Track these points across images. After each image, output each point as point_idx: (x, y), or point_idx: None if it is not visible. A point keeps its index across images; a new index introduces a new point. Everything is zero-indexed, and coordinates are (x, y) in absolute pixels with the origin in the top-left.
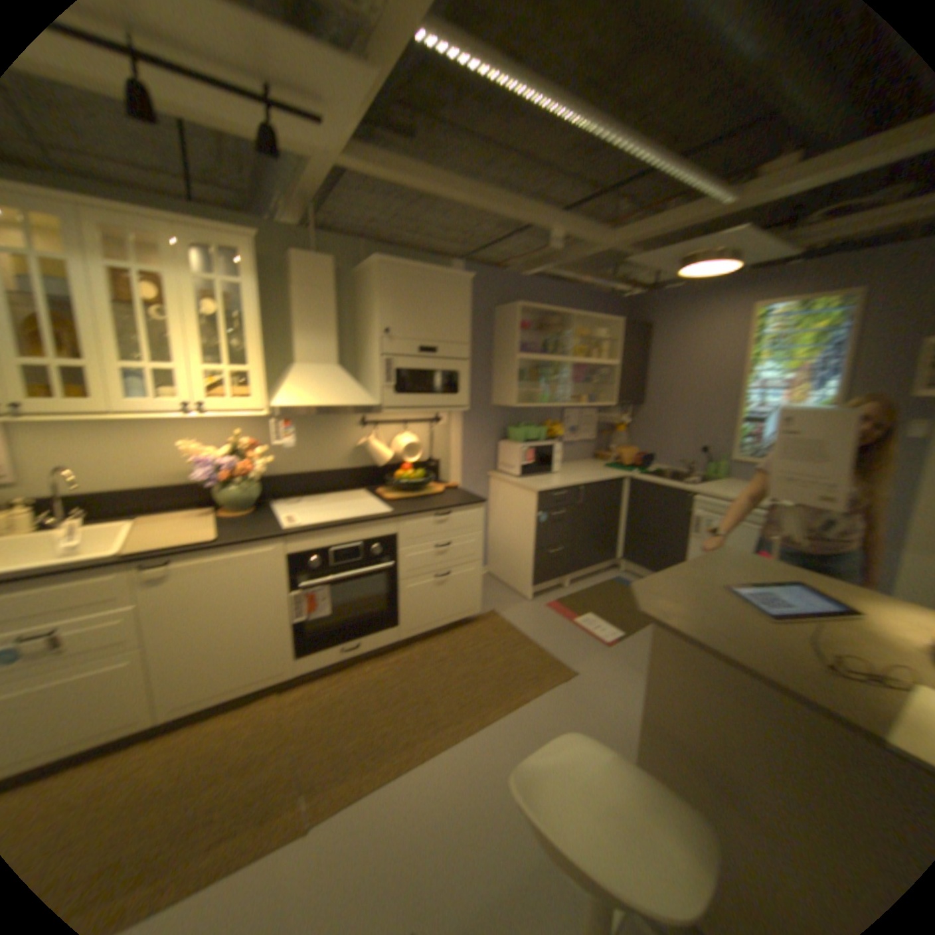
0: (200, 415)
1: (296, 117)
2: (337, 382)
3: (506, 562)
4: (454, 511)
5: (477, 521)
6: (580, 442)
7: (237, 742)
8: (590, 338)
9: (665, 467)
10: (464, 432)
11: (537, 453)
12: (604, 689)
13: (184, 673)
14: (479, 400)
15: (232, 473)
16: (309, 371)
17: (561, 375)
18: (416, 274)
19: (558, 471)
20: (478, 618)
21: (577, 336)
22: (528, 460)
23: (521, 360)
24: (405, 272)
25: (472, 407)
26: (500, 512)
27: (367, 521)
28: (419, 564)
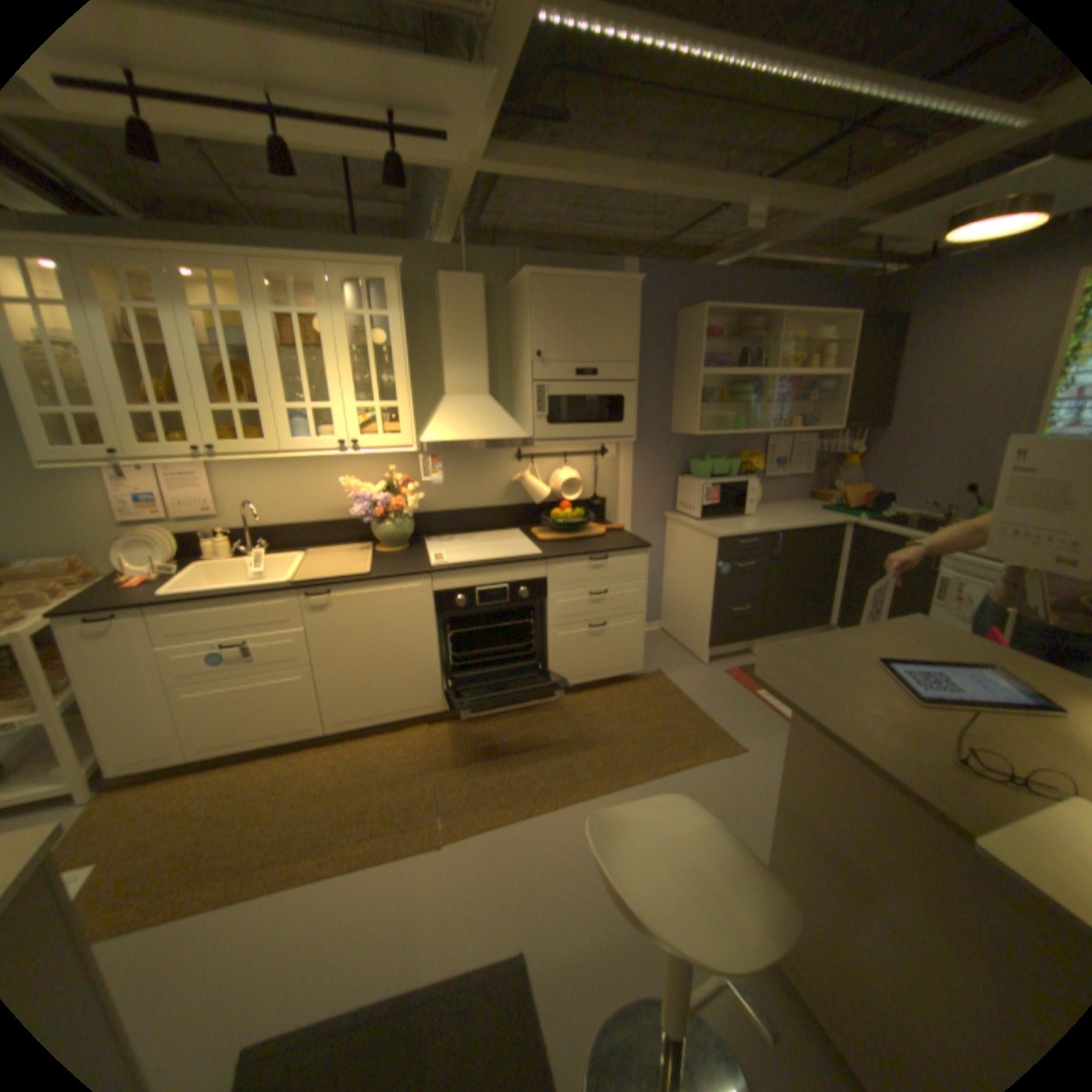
0: (358, 451)
1: (423, 136)
2: (489, 413)
3: (683, 618)
4: (614, 556)
5: (641, 568)
6: (793, 476)
7: (392, 760)
8: (813, 340)
9: (913, 511)
10: (637, 466)
11: (726, 490)
12: (778, 772)
13: (348, 691)
14: (657, 427)
15: (390, 508)
16: (460, 403)
17: (766, 391)
18: (575, 282)
19: (755, 514)
20: (642, 677)
21: (793, 339)
22: (714, 499)
23: (712, 375)
24: (562, 282)
25: (648, 435)
26: (678, 560)
27: (515, 562)
28: (572, 611)
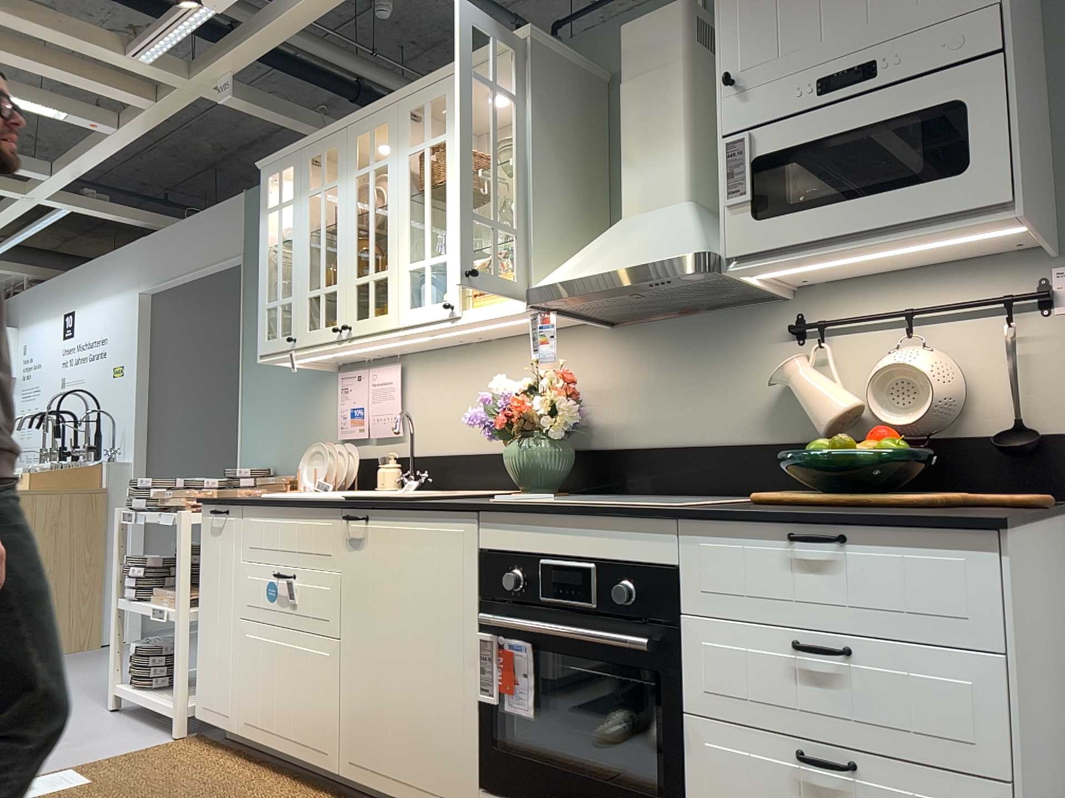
0: (467, 318)
1: None
2: (662, 227)
3: None
4: (868, 538)
5: (981, 602)
6: None
7: None
8: None
9: None
10: None
11: None
12: None
13: (366, 706)
14: None
15: (530, 421)
16: (629, 223)
17: None
18: None
19: None
20: None
21: None
22: None
23: None
24: None
25: None
26: None
27: (605, 510)
28: (745, 686)
